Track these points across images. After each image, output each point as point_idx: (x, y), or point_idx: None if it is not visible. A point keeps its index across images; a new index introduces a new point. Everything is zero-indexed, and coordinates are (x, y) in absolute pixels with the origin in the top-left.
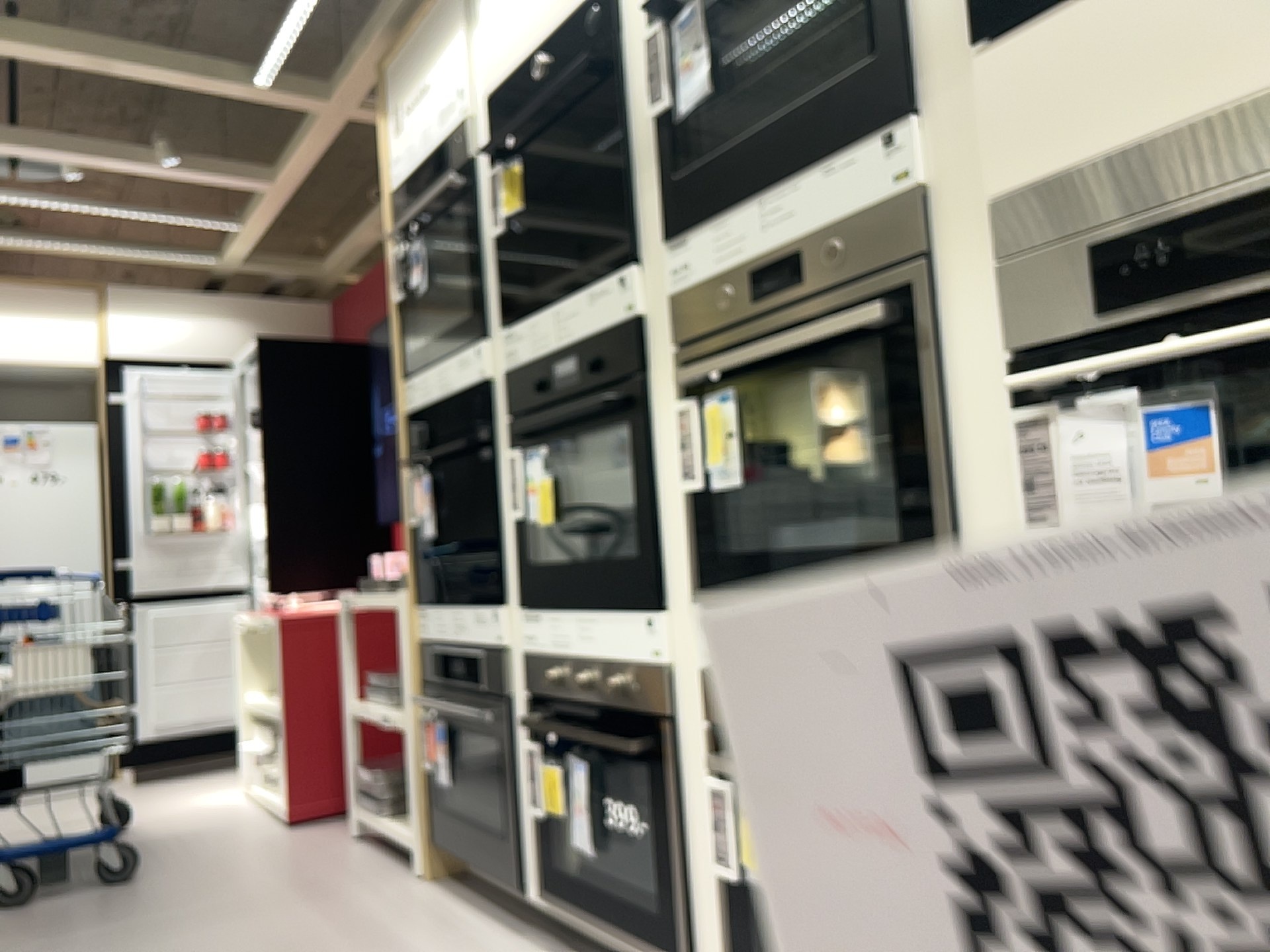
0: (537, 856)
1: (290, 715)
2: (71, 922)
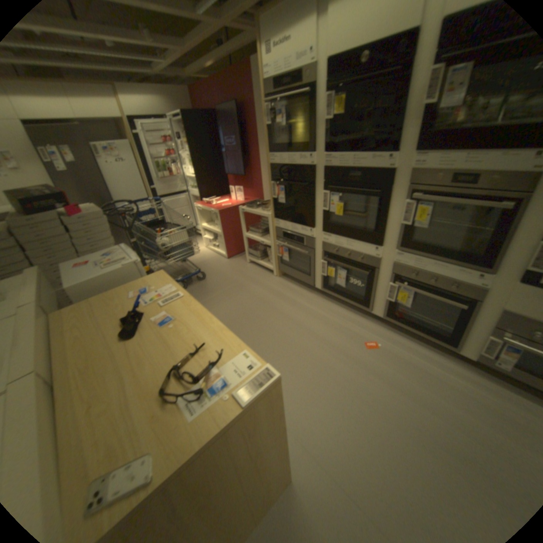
0: (320, 282)
1: (224, 236)
2: (202, 294)
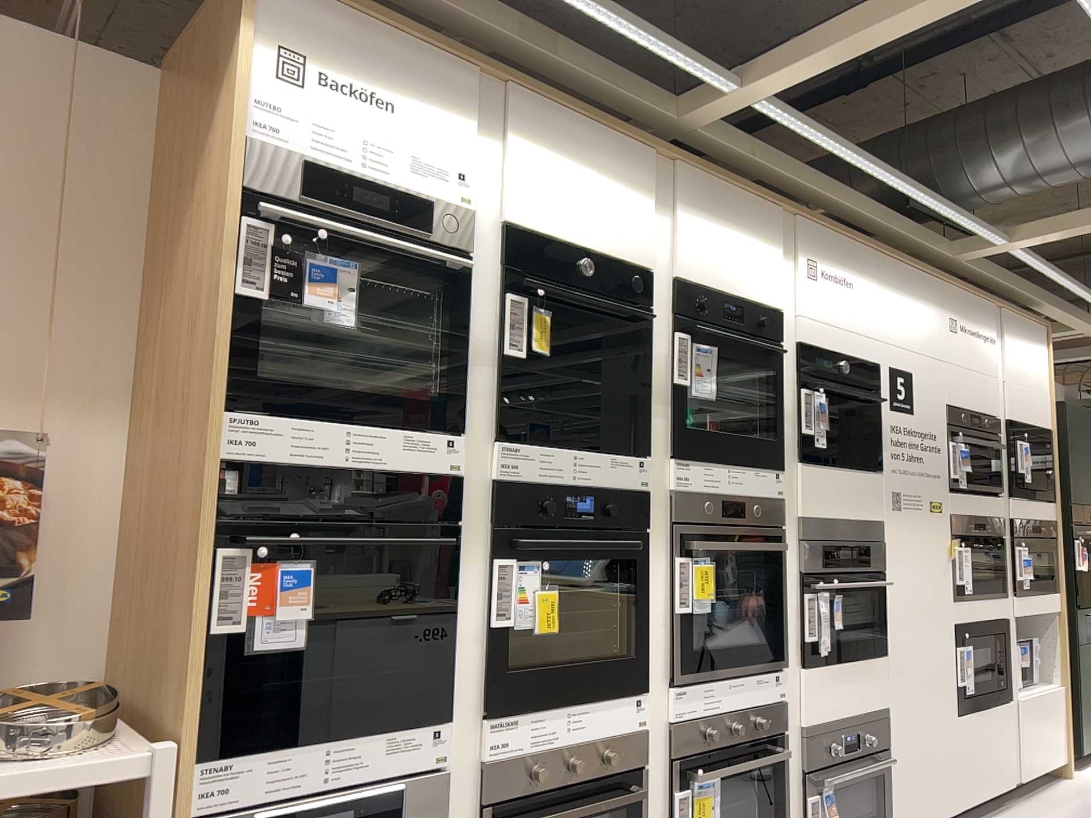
0: None
1: None
2: None
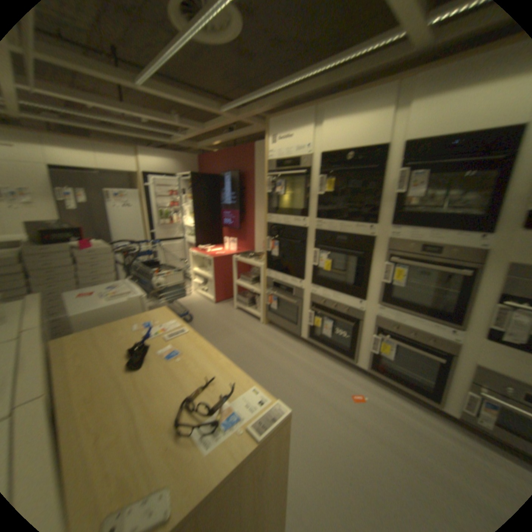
0: (305, 332)
1: (214, 282)
2: None
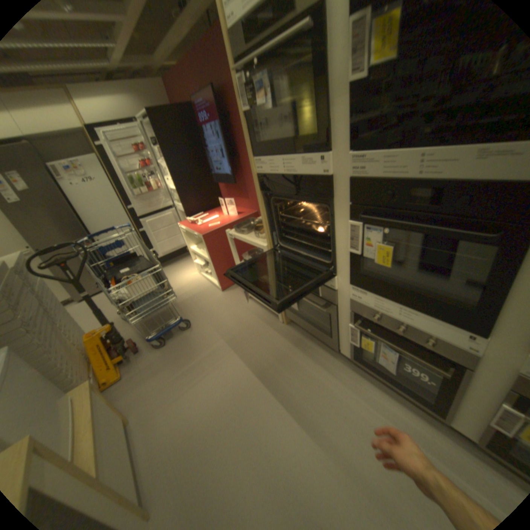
0: (349, 348)
1: (214, 264)
2: (183, 355)
